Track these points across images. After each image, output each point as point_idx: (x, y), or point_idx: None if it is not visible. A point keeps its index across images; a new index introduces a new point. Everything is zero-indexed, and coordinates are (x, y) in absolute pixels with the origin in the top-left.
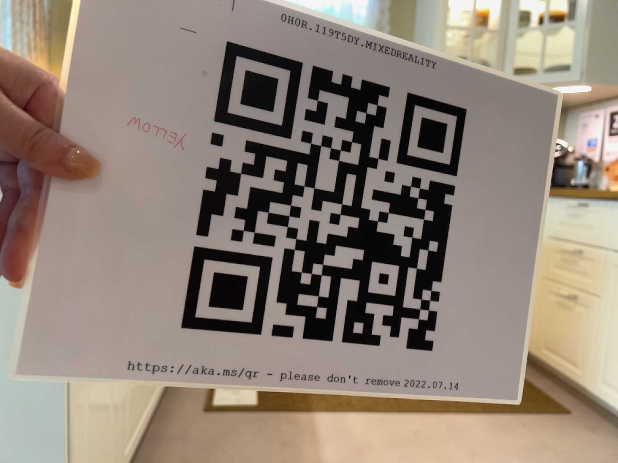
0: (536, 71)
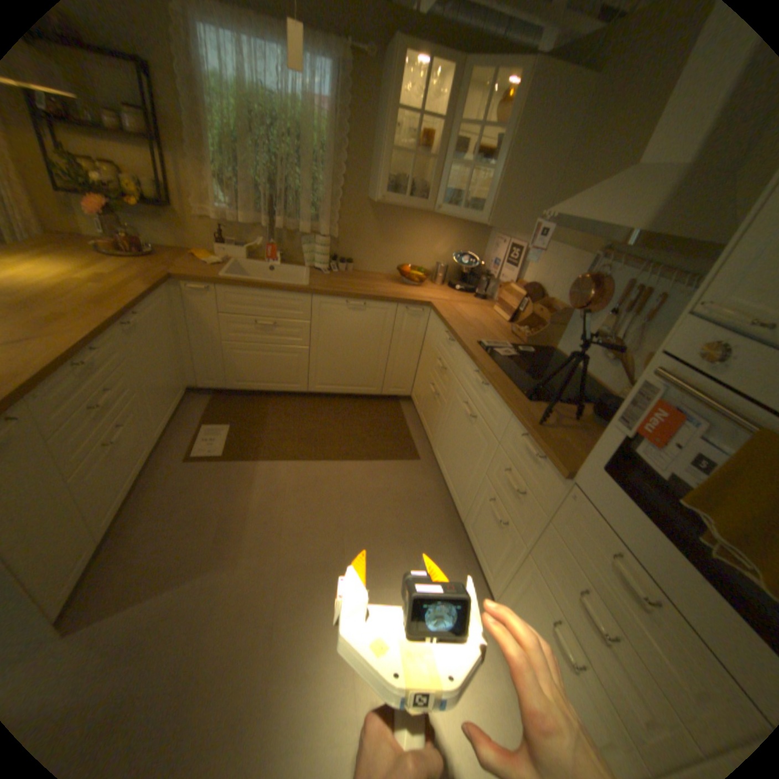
0: (467, 196)
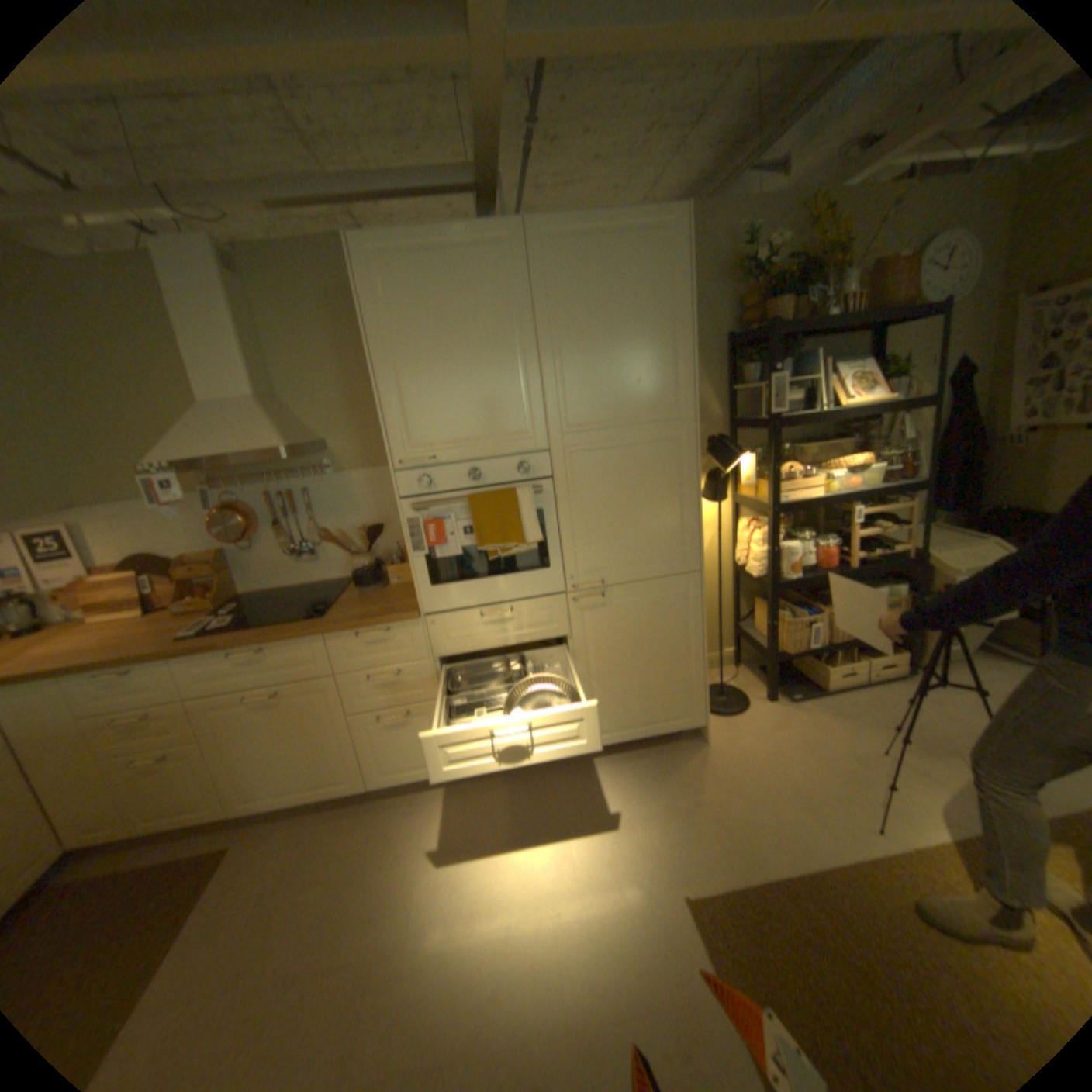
0: None
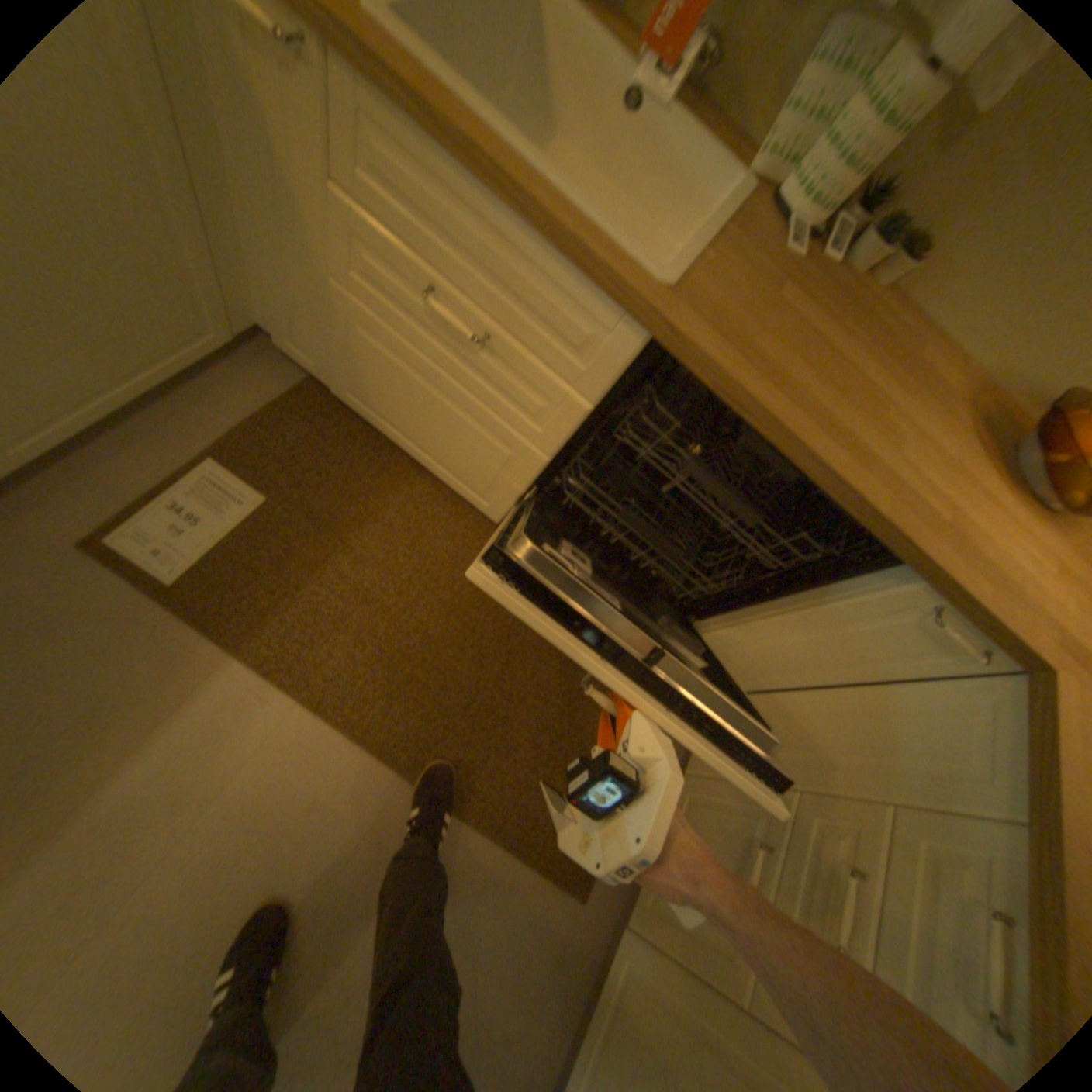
0: None
